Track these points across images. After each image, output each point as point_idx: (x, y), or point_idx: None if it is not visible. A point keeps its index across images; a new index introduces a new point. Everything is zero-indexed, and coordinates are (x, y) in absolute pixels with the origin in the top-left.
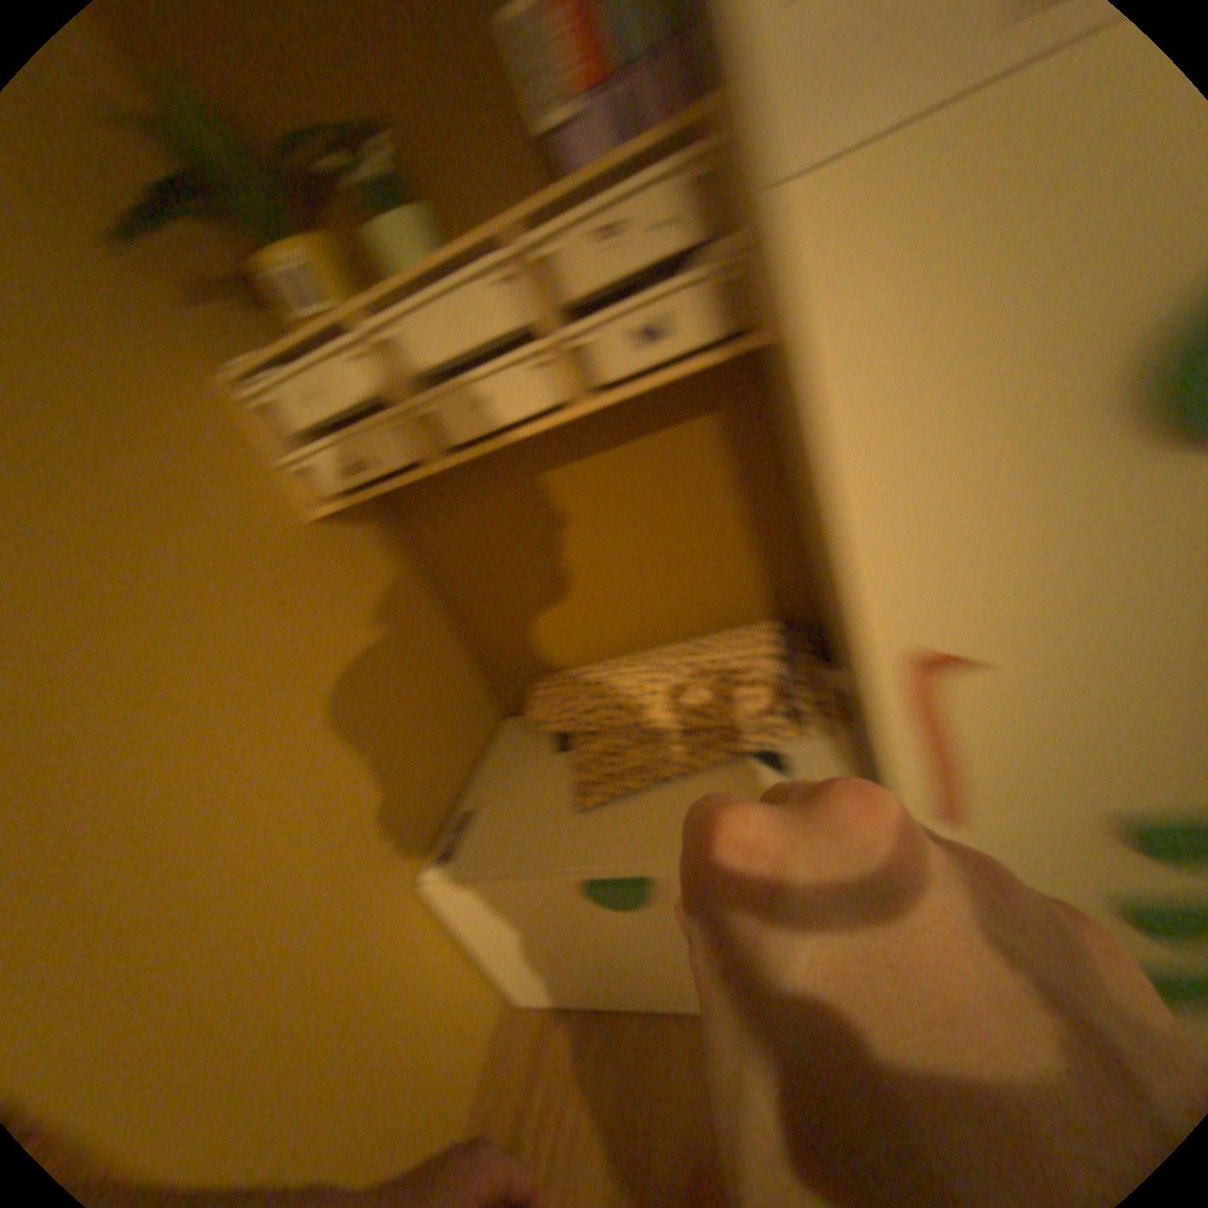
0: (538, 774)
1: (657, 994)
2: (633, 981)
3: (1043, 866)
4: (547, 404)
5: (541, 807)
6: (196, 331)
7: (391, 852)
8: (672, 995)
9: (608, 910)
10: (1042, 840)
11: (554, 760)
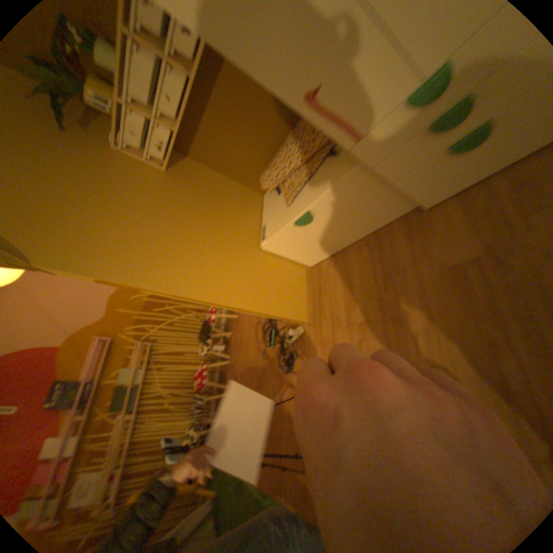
0: (276, 204)
1: (341, 242)
2: (331, 242)
3: (397, 131)
4: (183, 82)
5: (279, 212)
6: (95, 140)
7: (248, 244)
8: (344, 240)
9: (307, 226)
10: (388, 124)
11: (279, 197)
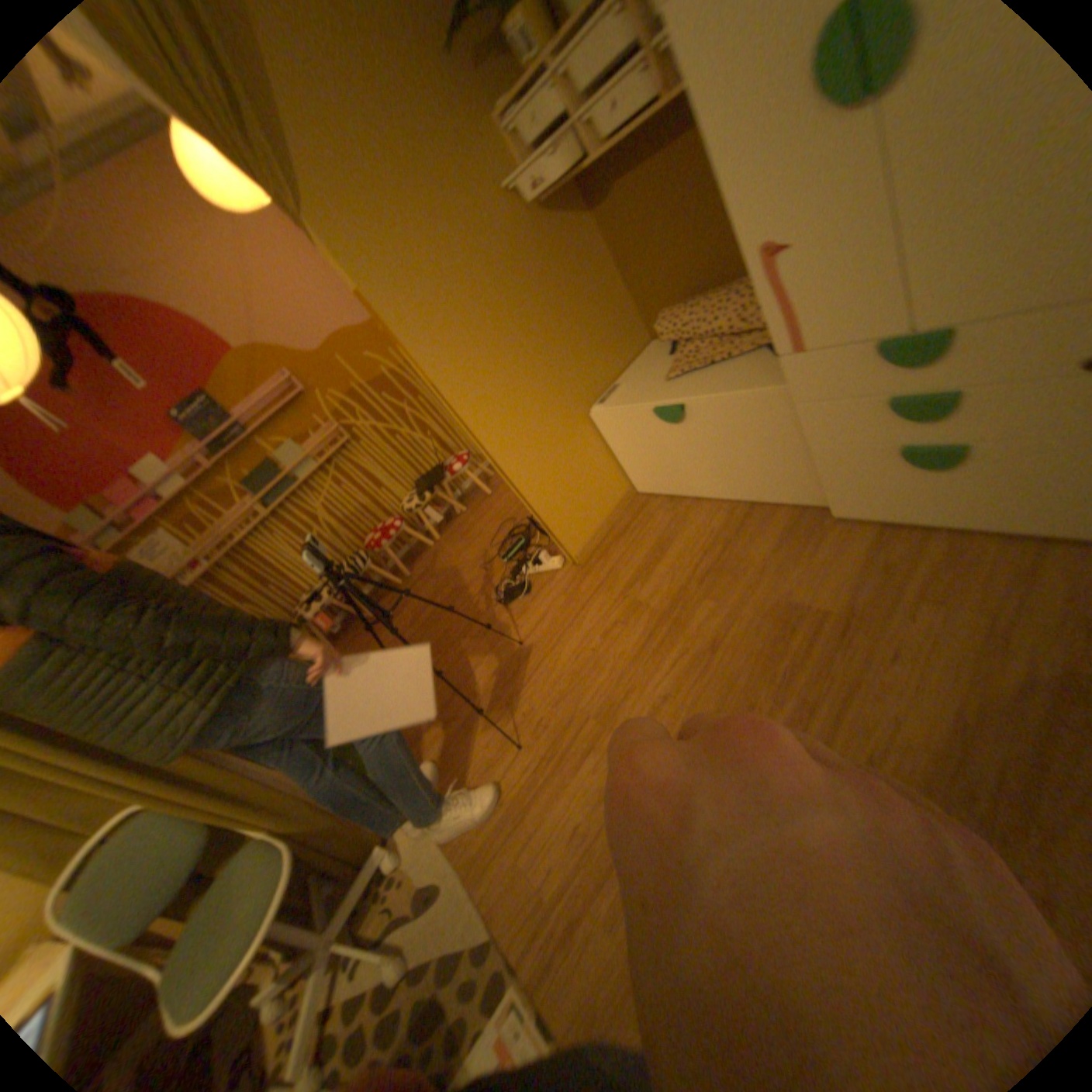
0: (653, 365)
1: (698, 483)
2: (686, 474)
3: (848, 373)
4: (645, 98)
5: (648, 379)
6: (475, 90)
7: (573, 393)
8: (705, 484)
9: (667, 425)
10: (843, 356)
11: (665, 358)
